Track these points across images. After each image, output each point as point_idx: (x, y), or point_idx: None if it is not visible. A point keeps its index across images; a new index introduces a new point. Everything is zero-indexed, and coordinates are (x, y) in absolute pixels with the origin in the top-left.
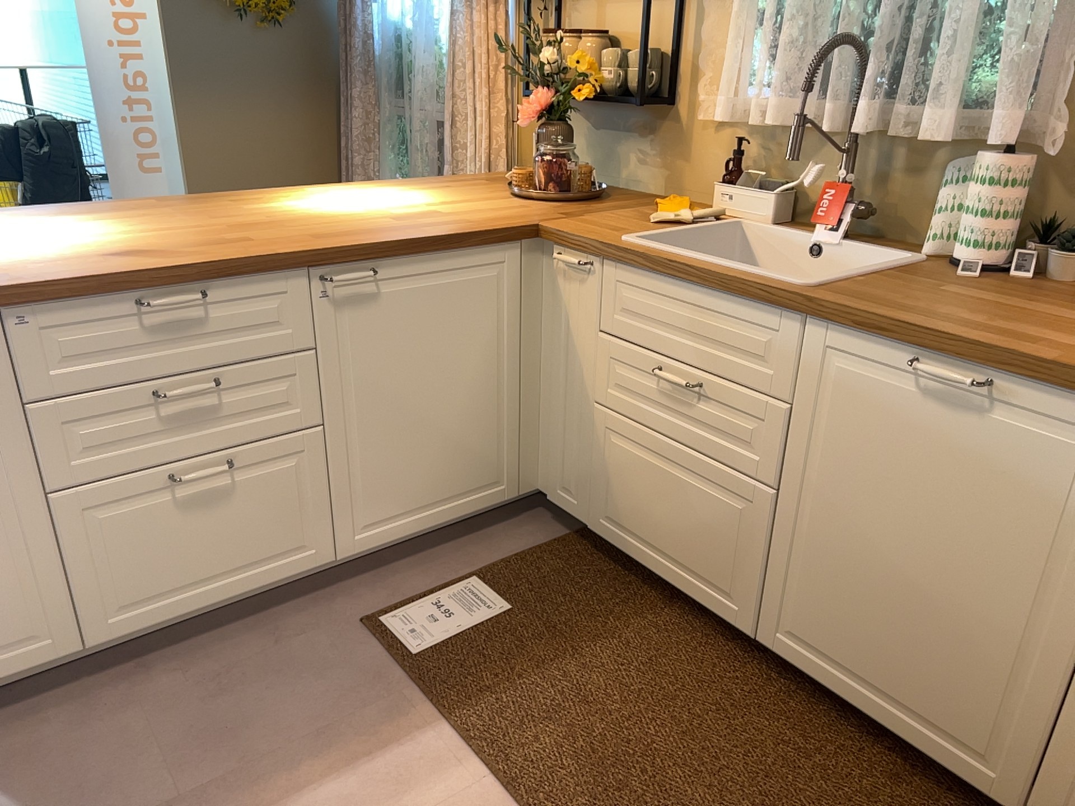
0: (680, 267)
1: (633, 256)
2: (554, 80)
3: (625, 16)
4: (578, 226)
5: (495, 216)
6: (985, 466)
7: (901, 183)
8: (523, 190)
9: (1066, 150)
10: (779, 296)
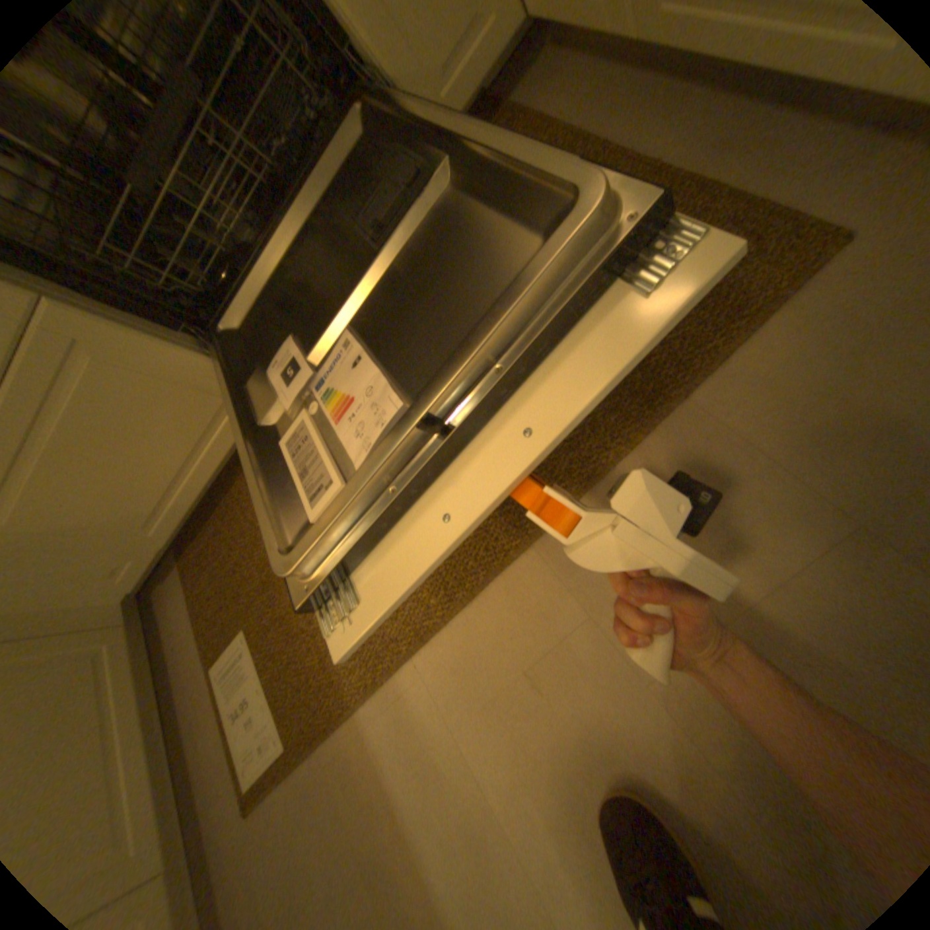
0: None
1: None
2: None
3: None
4: None
5: None
6: None
7: None
8: None
9: None
10: None
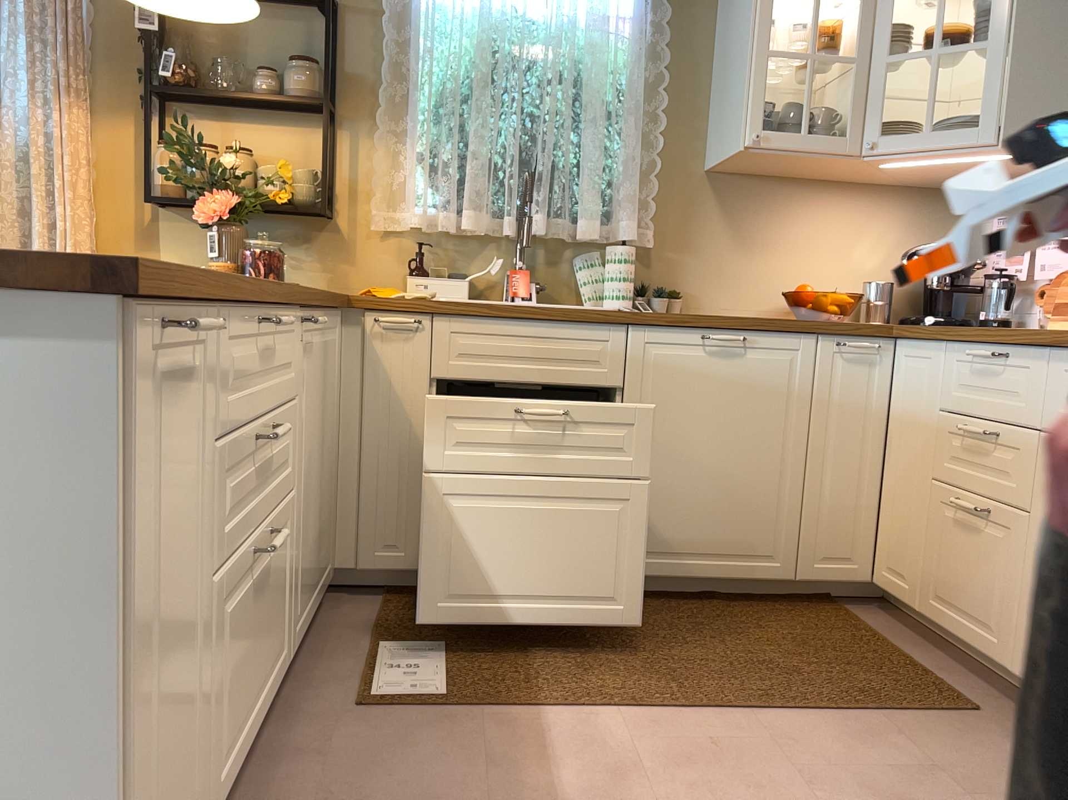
0: (523, 309)
1: (474, 307)
2: (230, 184)
3: (266, 140)
4: (381, 296)
5: None
6: (749, 384)
7: (548, 268)
8: None
9: (654, 241)
10: (613, 315)
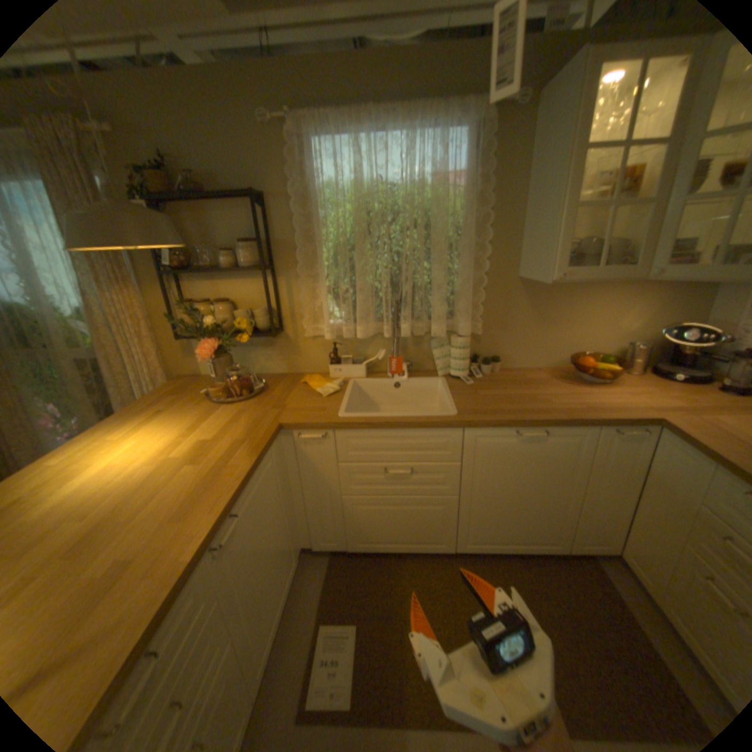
0: (392, 424)
1: (360, 425)
2: (213, 330)
3: (235, 287)
4: (302, 415)
5: (246, 427)
6: (548, 457)
7: (413, 348)
8: (226, 399)
9: (481, 331)
10: (453, 424)
